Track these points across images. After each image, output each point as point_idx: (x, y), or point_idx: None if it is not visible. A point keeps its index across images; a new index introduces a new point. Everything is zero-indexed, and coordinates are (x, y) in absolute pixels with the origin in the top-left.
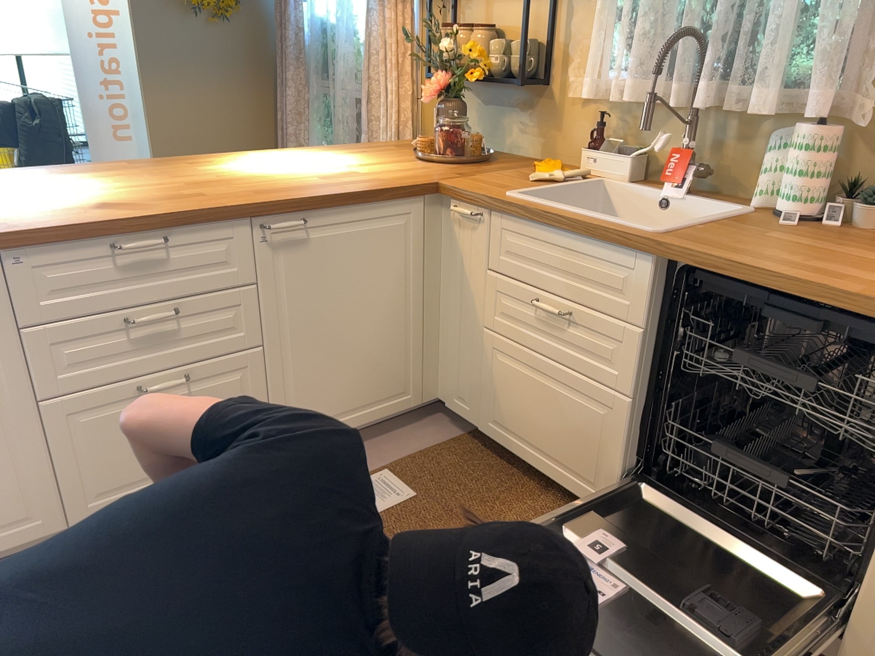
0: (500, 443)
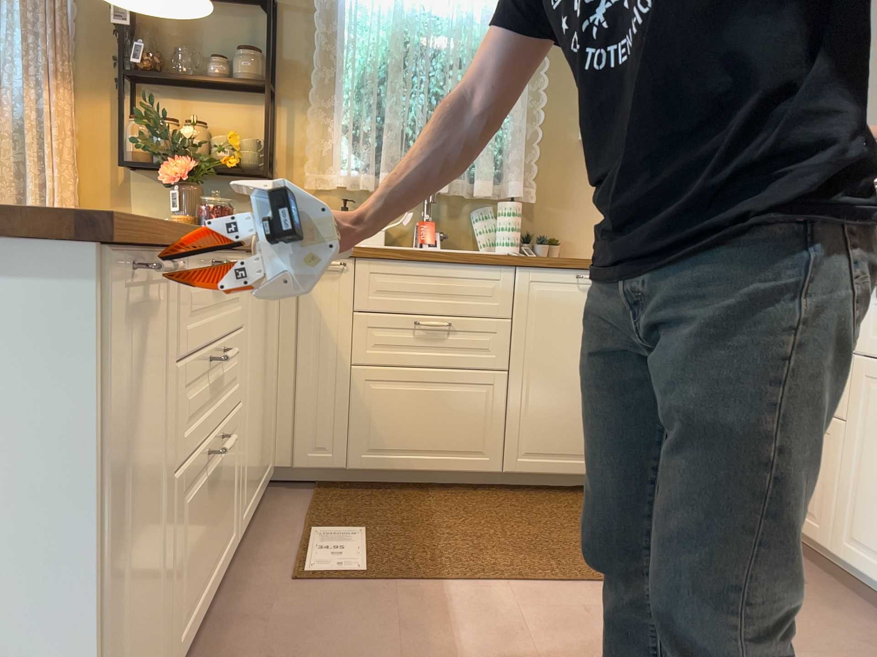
0: (375, 470)
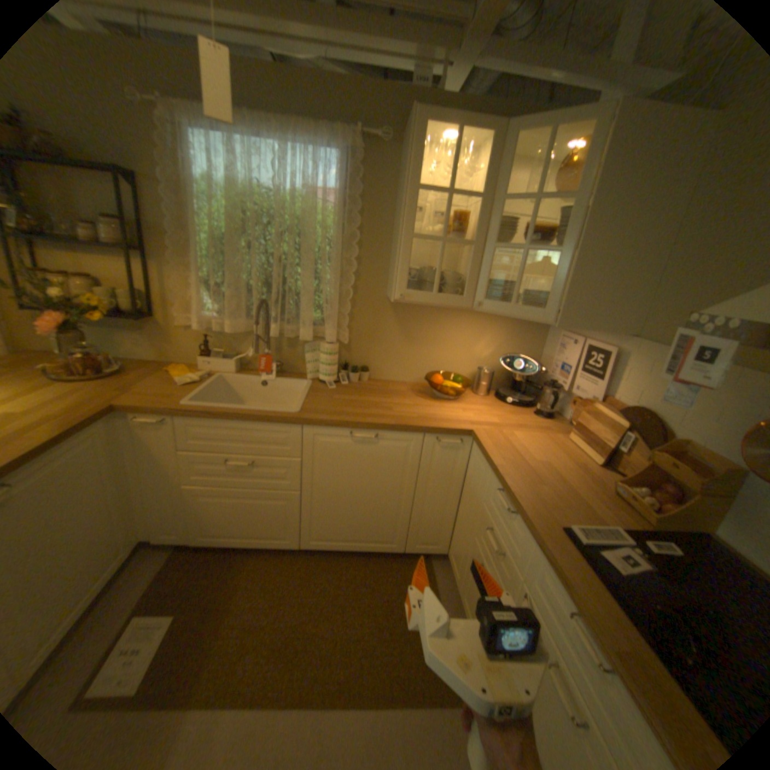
0: (209, 547)
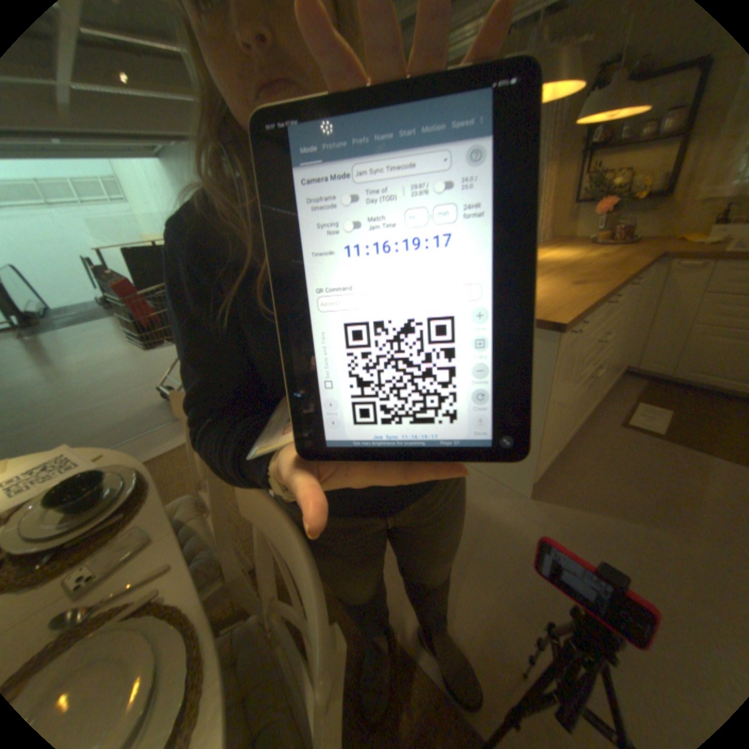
0: (694, 381)
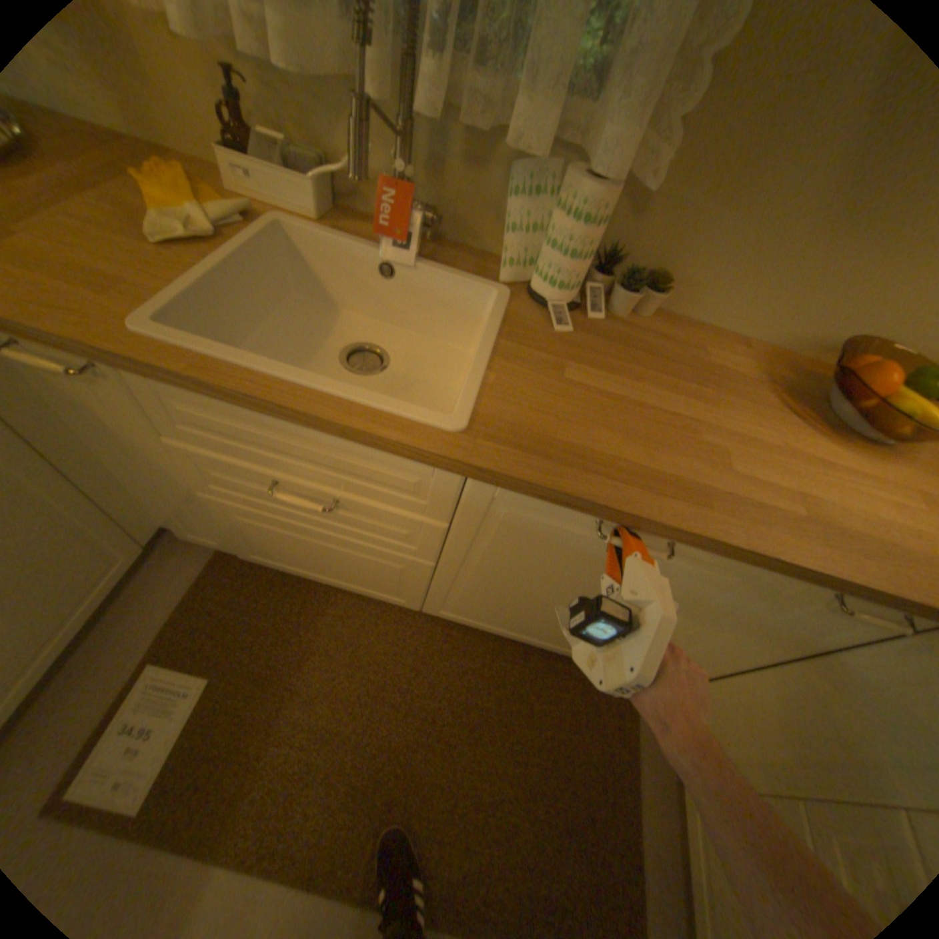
0: (272, 568)
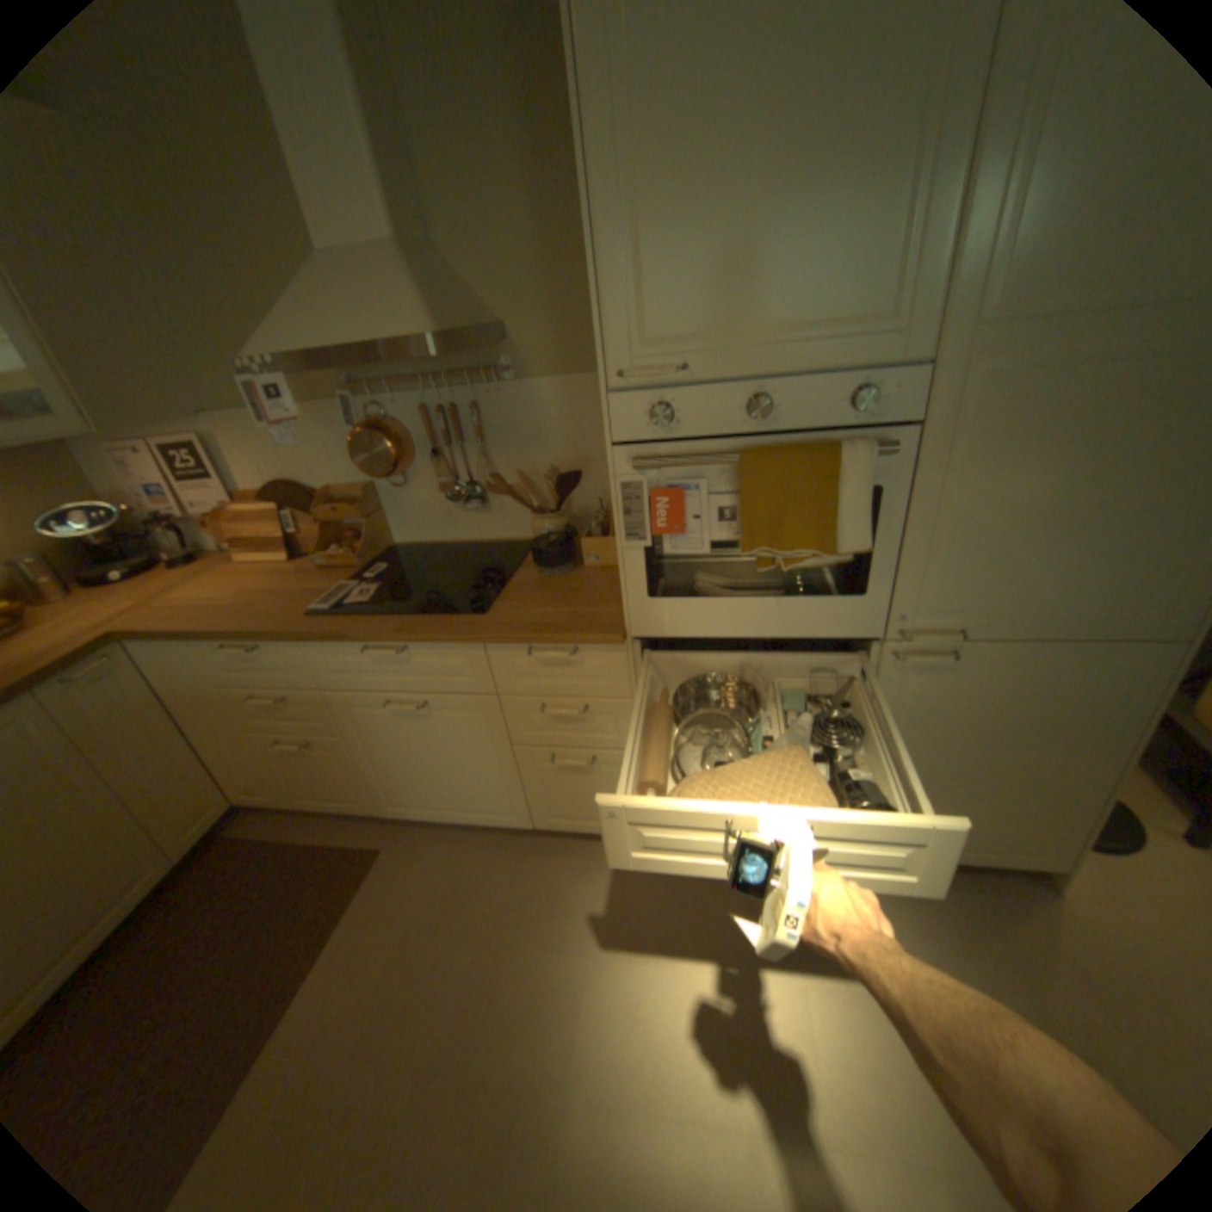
0: None
